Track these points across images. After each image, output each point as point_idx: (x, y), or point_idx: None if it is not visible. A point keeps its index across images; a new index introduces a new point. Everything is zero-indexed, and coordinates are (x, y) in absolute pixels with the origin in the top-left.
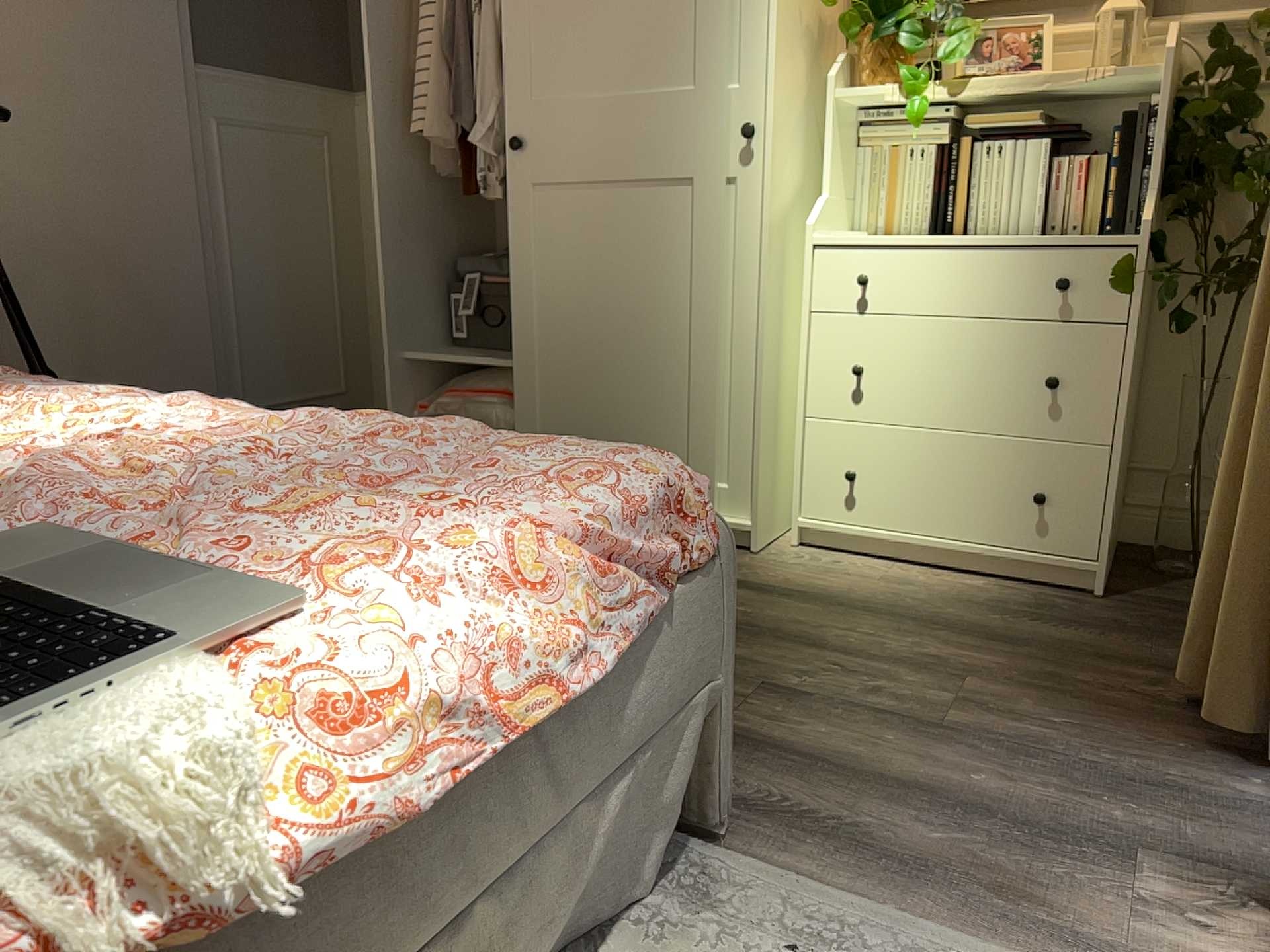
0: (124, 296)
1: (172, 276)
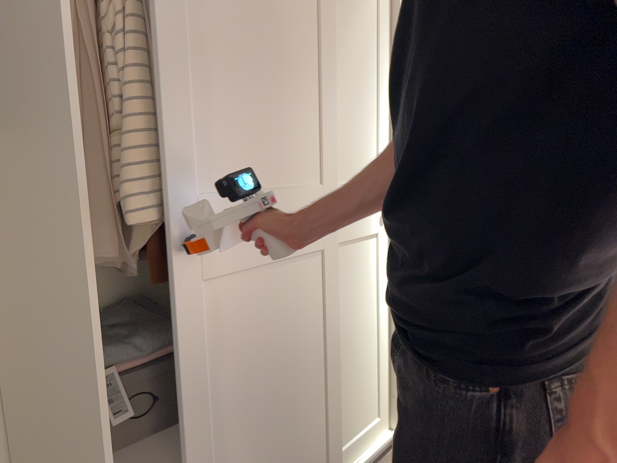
0: None
1: None
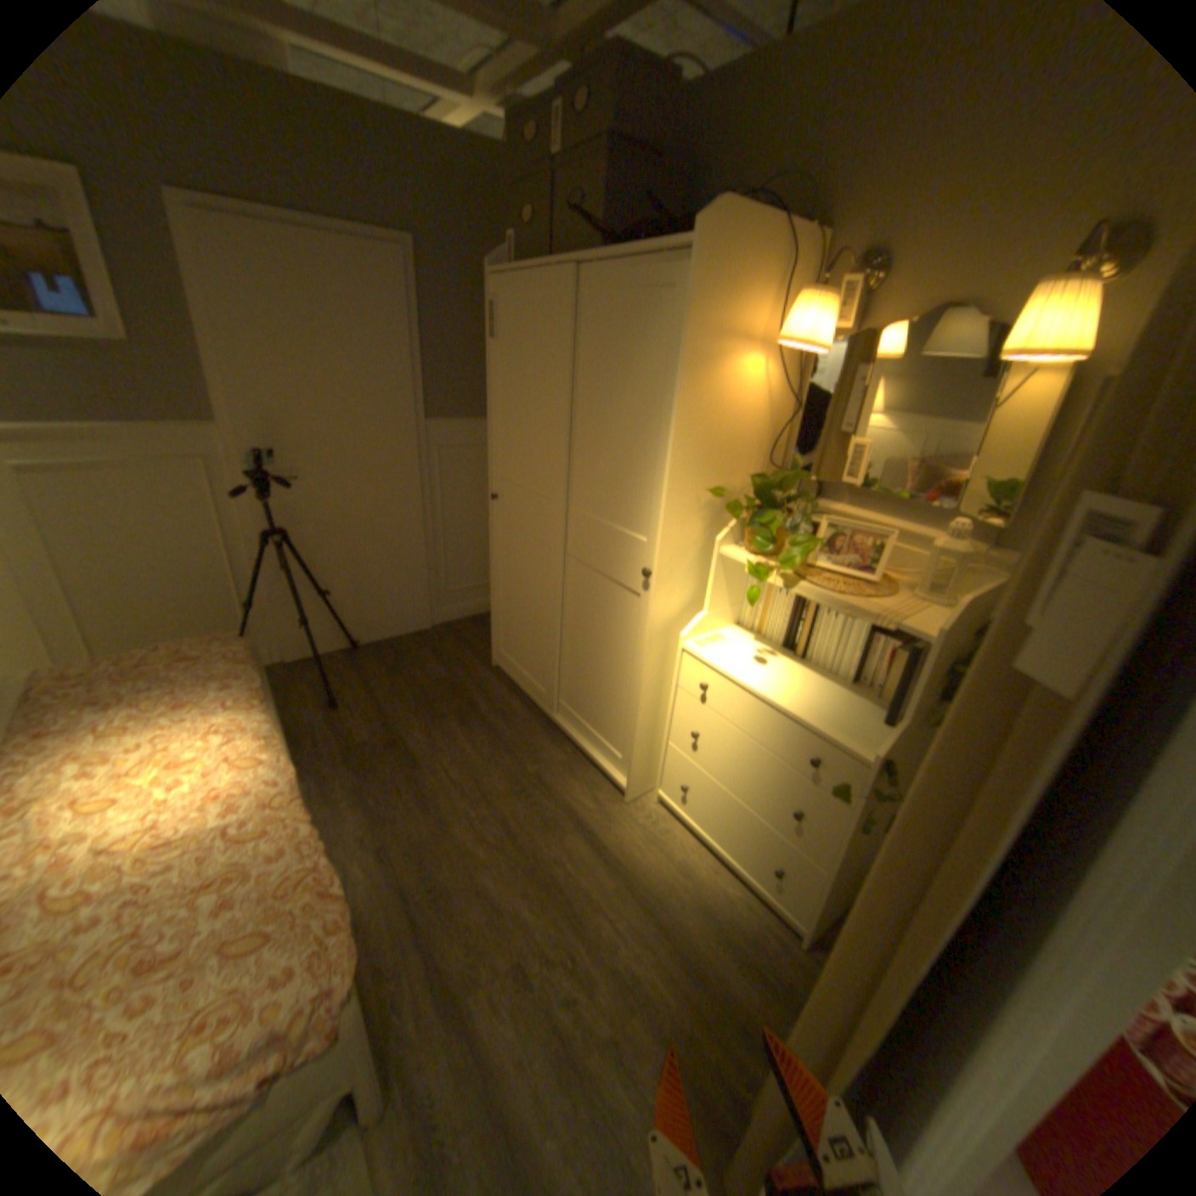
0: (375, 545)
1: (403, 533)
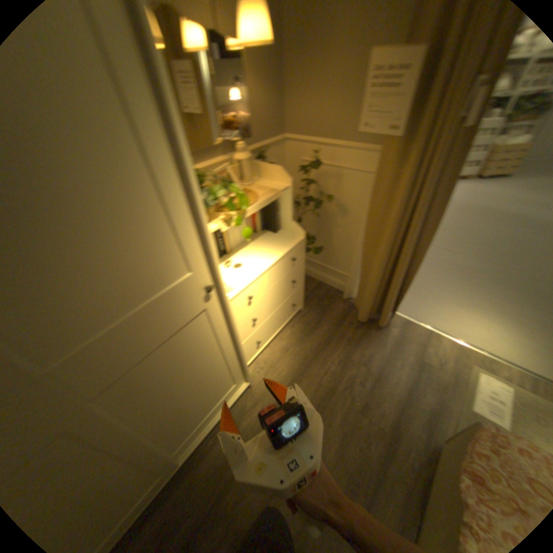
0: None
1: None
